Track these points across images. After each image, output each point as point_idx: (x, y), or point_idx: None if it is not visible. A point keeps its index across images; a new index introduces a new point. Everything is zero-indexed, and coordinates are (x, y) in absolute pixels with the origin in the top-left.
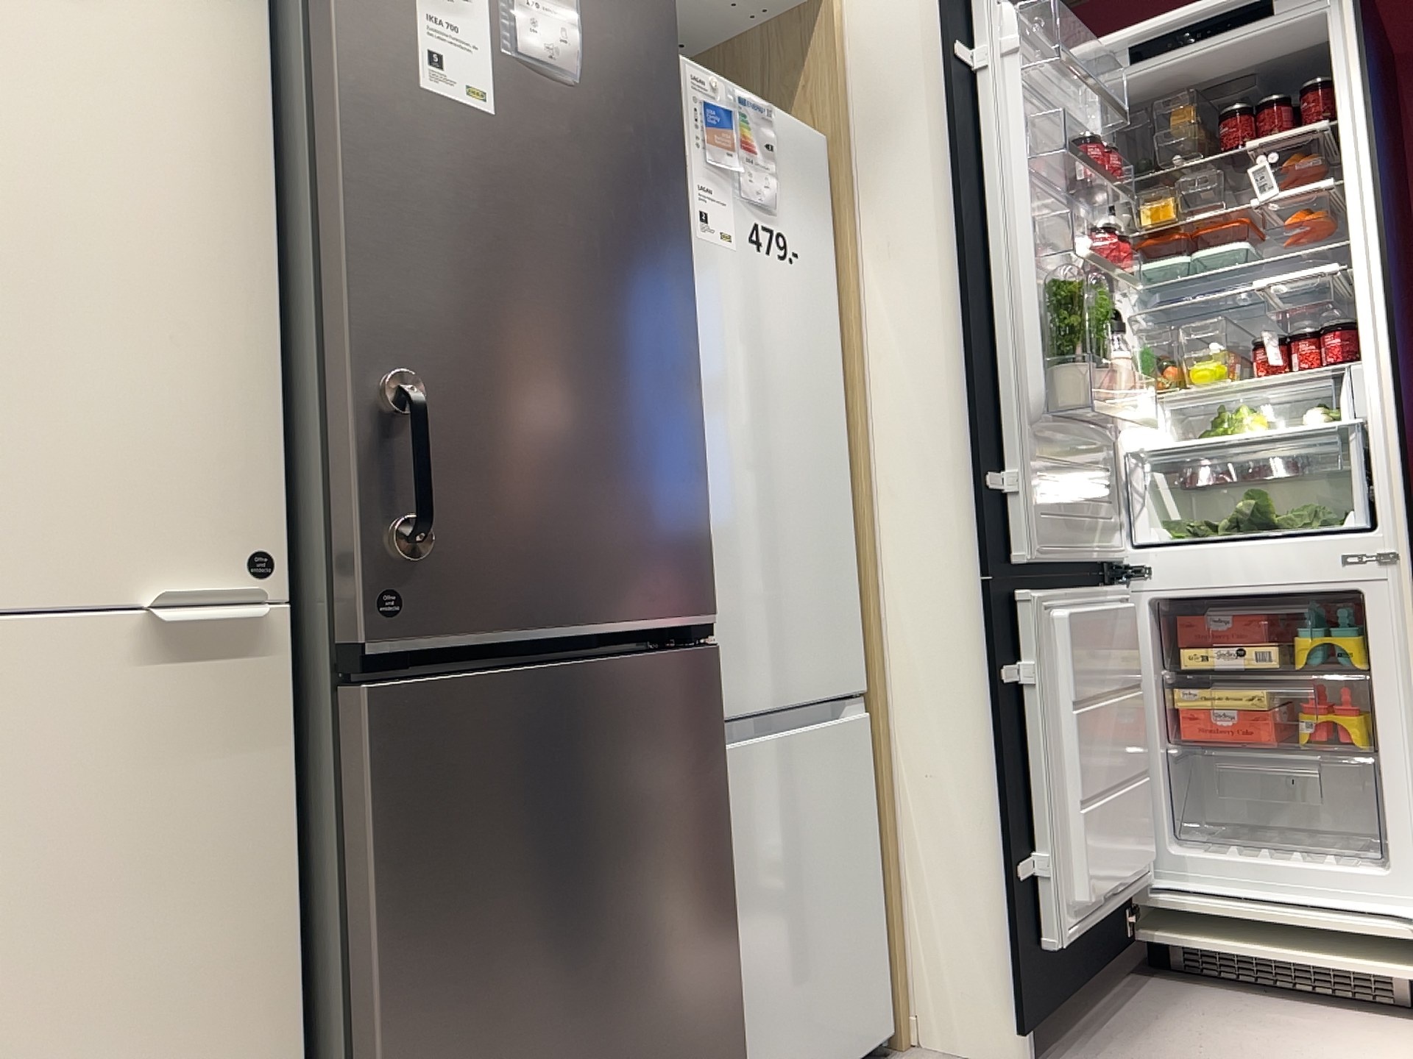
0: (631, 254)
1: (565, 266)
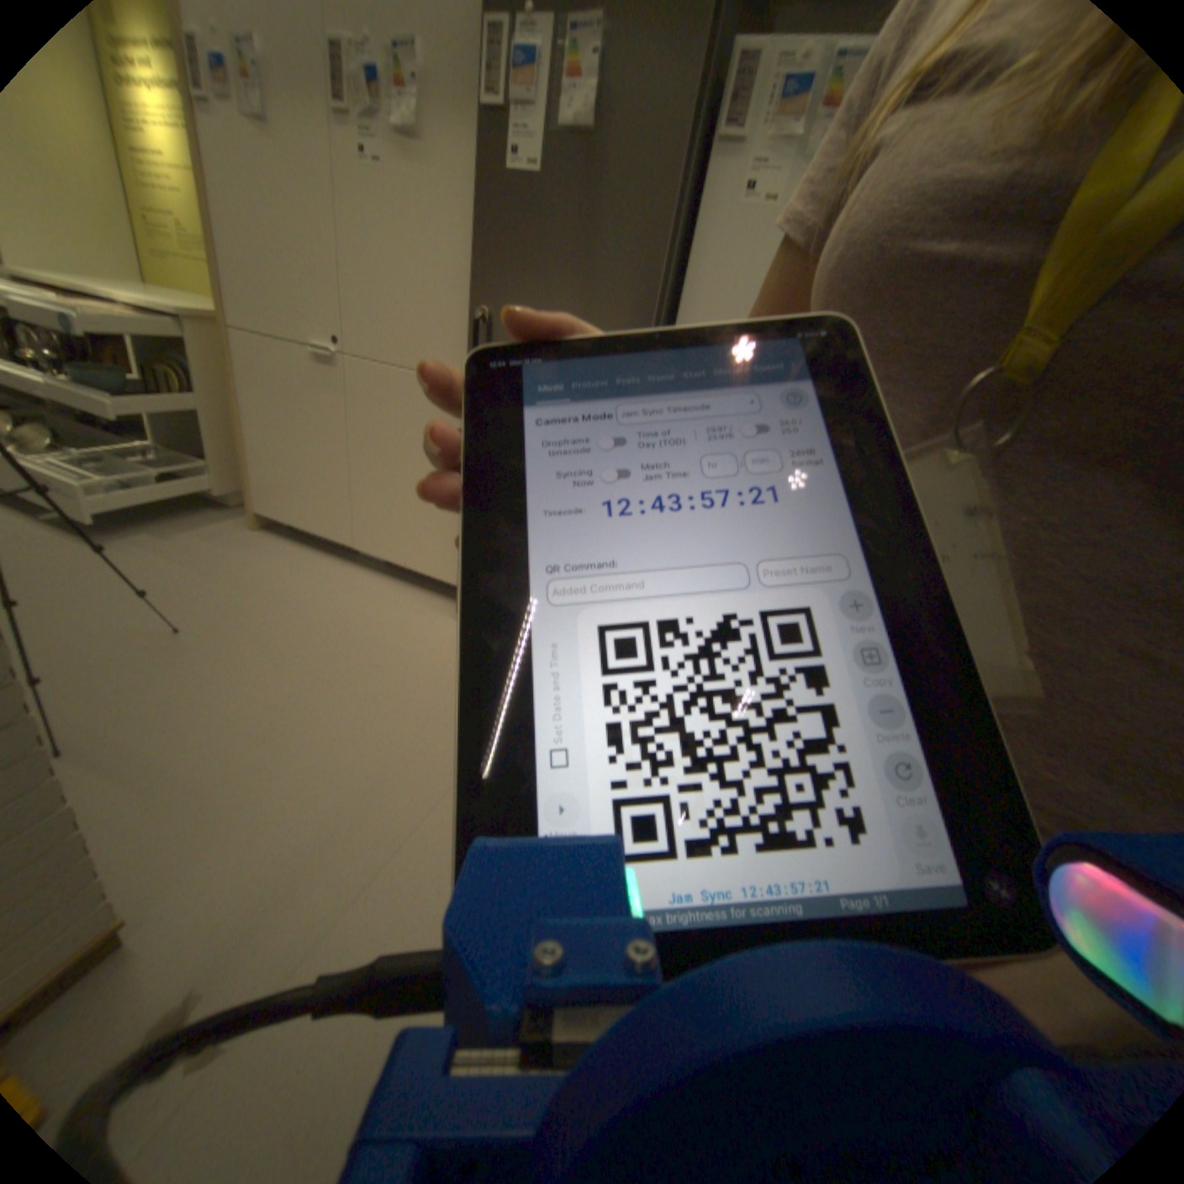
0: (614, 237)
1: (567, 250)
